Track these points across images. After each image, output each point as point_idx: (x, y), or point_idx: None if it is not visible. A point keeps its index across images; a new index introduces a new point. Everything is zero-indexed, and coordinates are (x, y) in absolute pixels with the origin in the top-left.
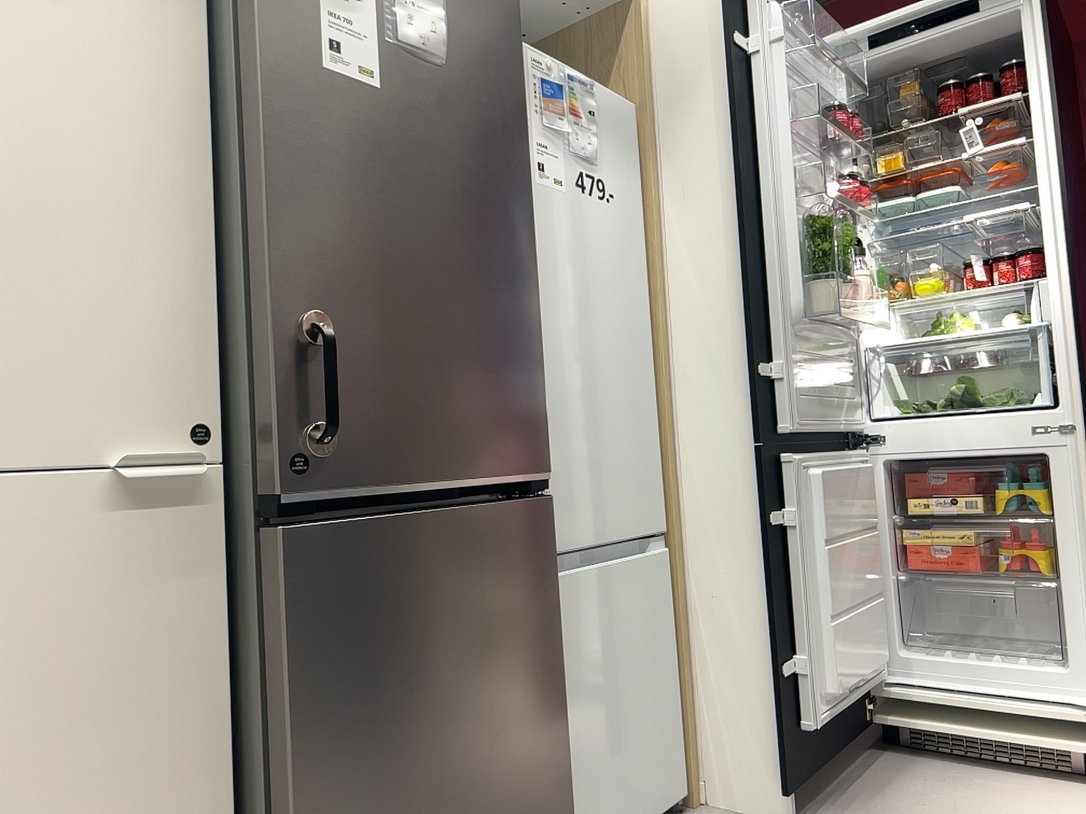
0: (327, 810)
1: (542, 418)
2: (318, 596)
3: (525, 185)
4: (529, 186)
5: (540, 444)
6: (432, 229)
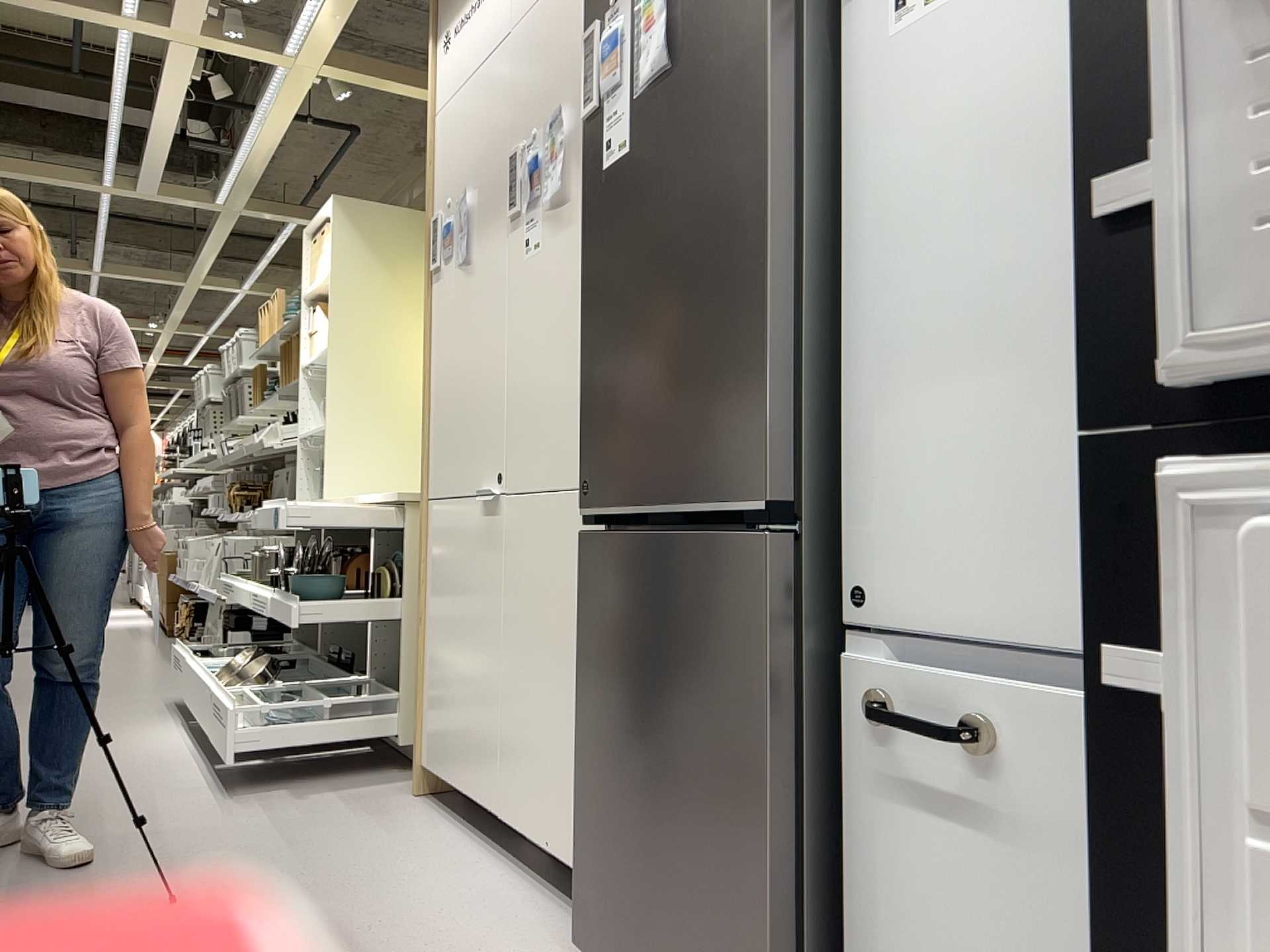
0: (588, 746)
1: (765, 430)
2: (591, 588)
3: (761, 114)
4: (768, 110)
5: (758, 465)
6: (659, 253)
